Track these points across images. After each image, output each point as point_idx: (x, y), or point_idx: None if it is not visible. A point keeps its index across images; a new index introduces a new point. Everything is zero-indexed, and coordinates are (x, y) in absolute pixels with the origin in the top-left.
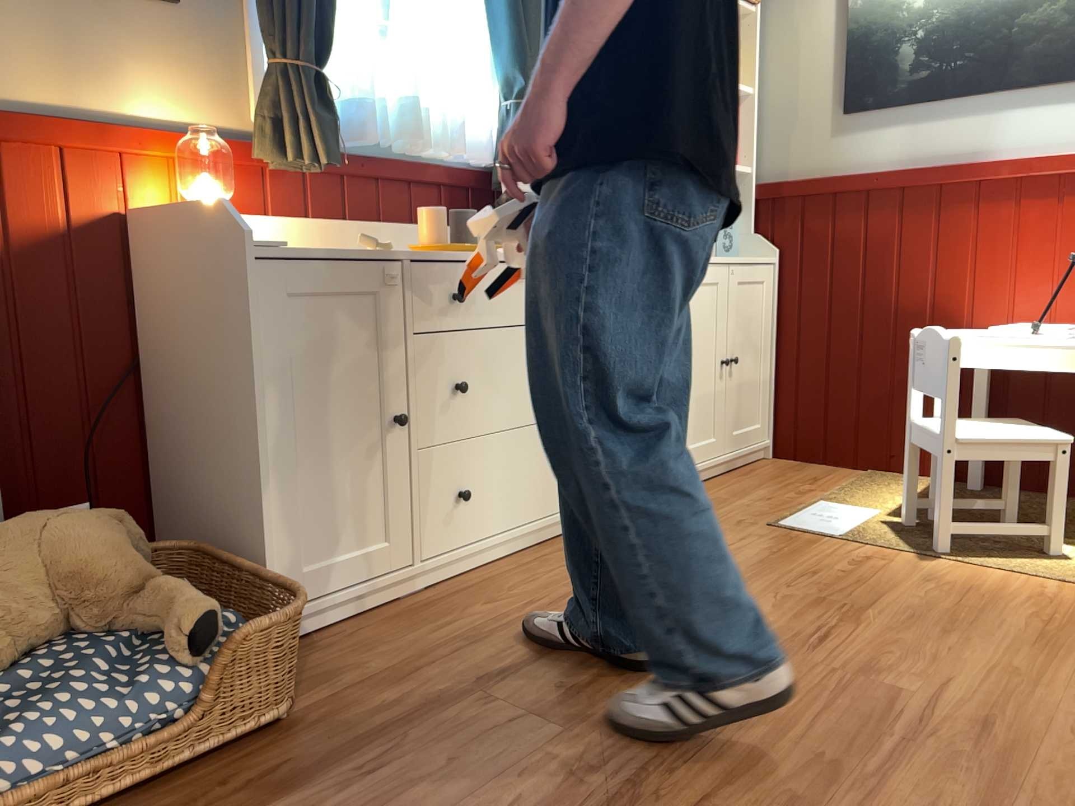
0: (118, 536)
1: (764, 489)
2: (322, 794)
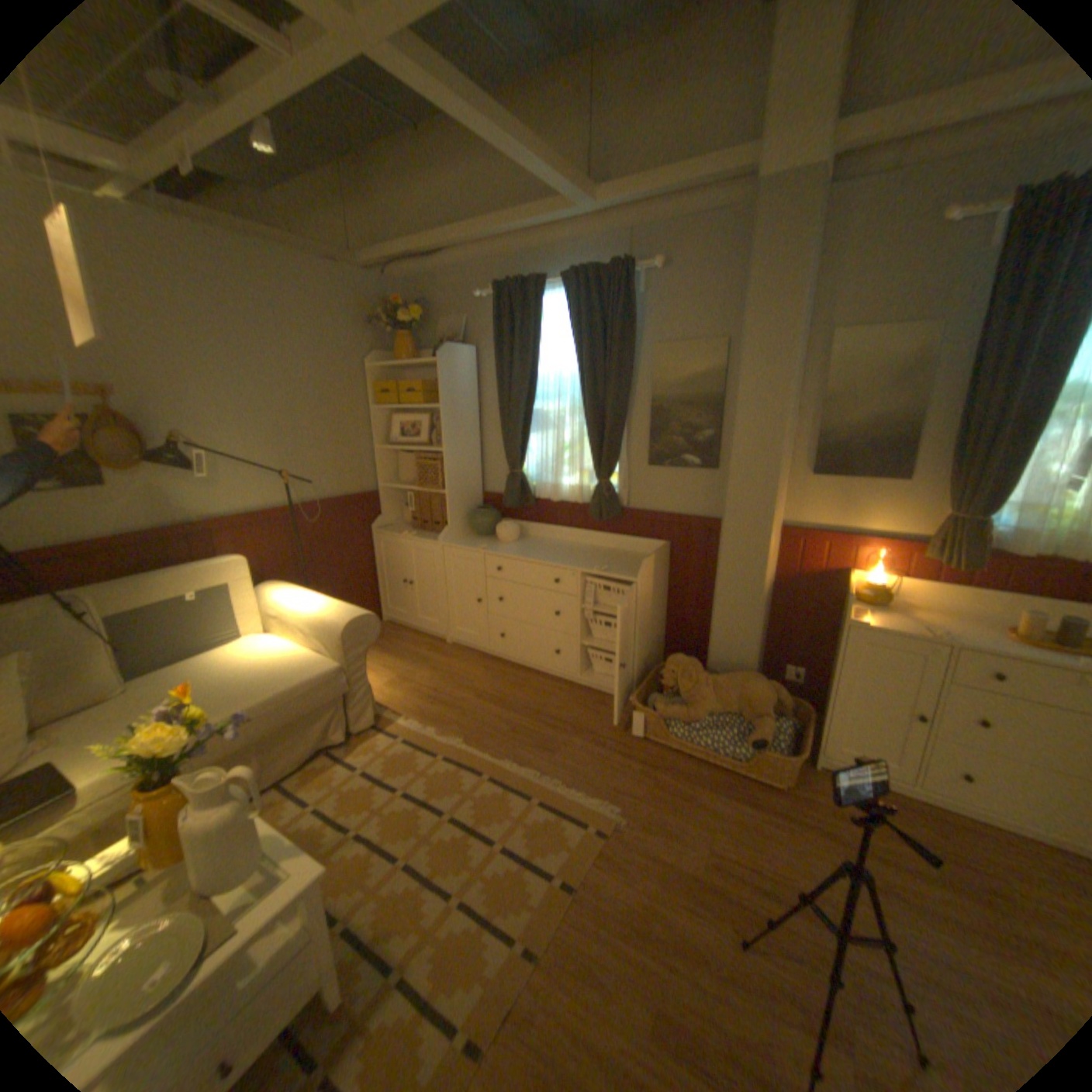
0: (770, 696)
1: None
2: (761, 818)
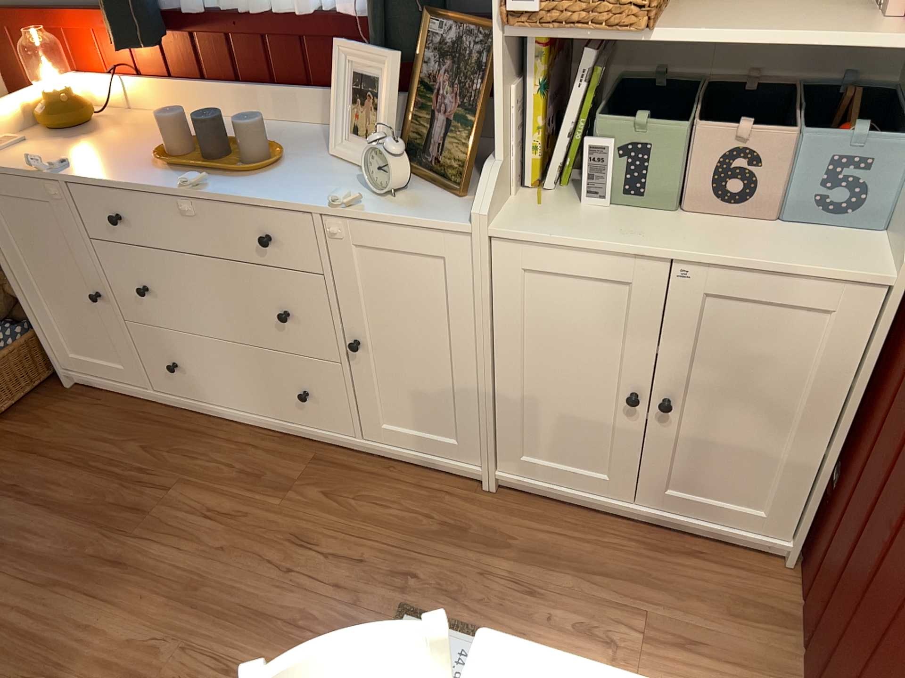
0: None
1: (580, 578)
2: None
